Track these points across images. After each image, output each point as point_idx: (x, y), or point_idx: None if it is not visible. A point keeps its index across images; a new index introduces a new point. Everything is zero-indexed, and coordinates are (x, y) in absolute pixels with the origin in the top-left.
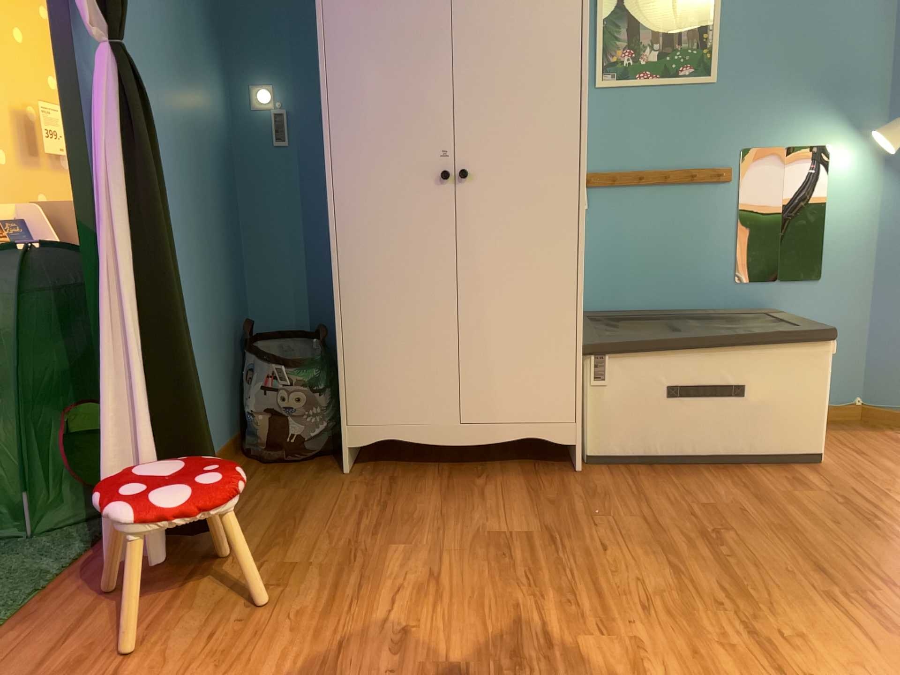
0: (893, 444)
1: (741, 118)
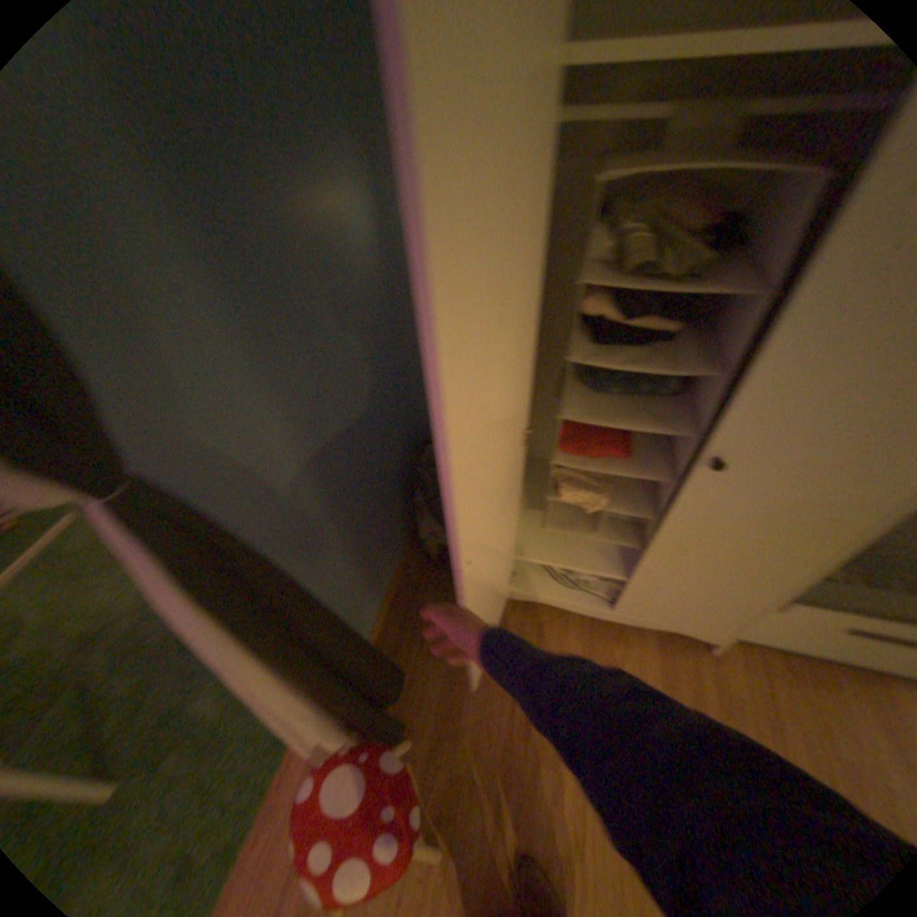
0: None
1: None
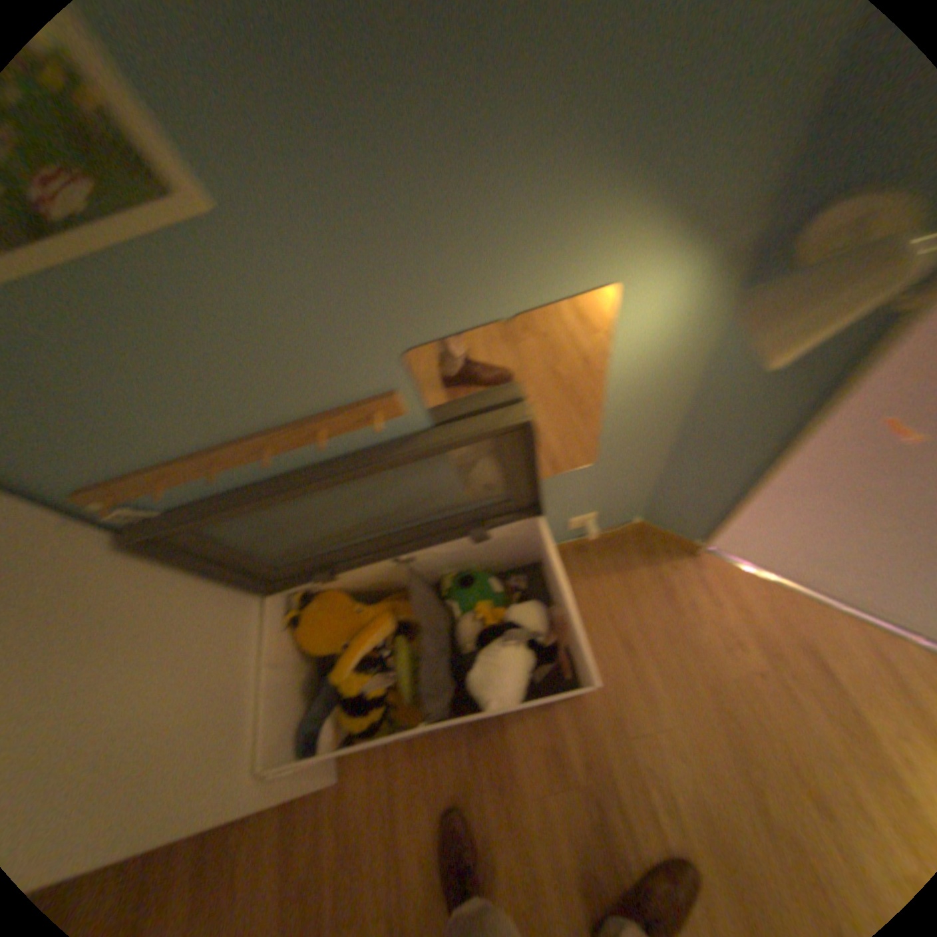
0: (665, 607)
1: (369, 278)
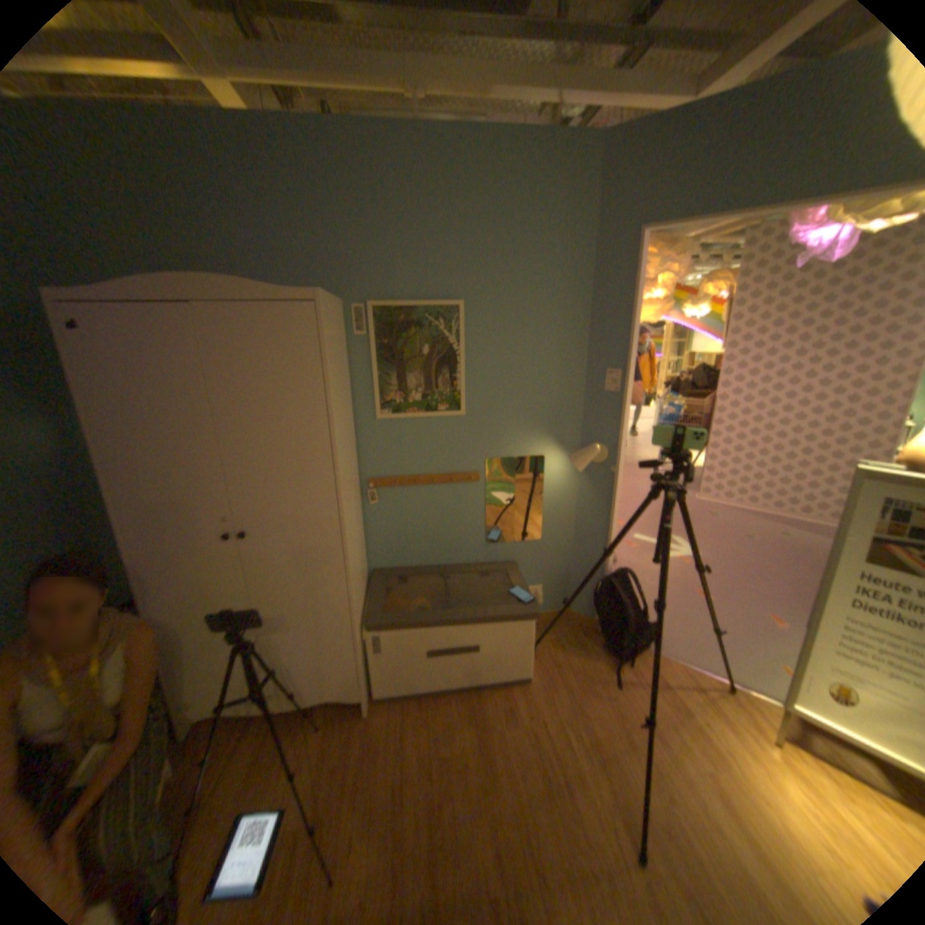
0: (580, 653)
1: (484, 439)
